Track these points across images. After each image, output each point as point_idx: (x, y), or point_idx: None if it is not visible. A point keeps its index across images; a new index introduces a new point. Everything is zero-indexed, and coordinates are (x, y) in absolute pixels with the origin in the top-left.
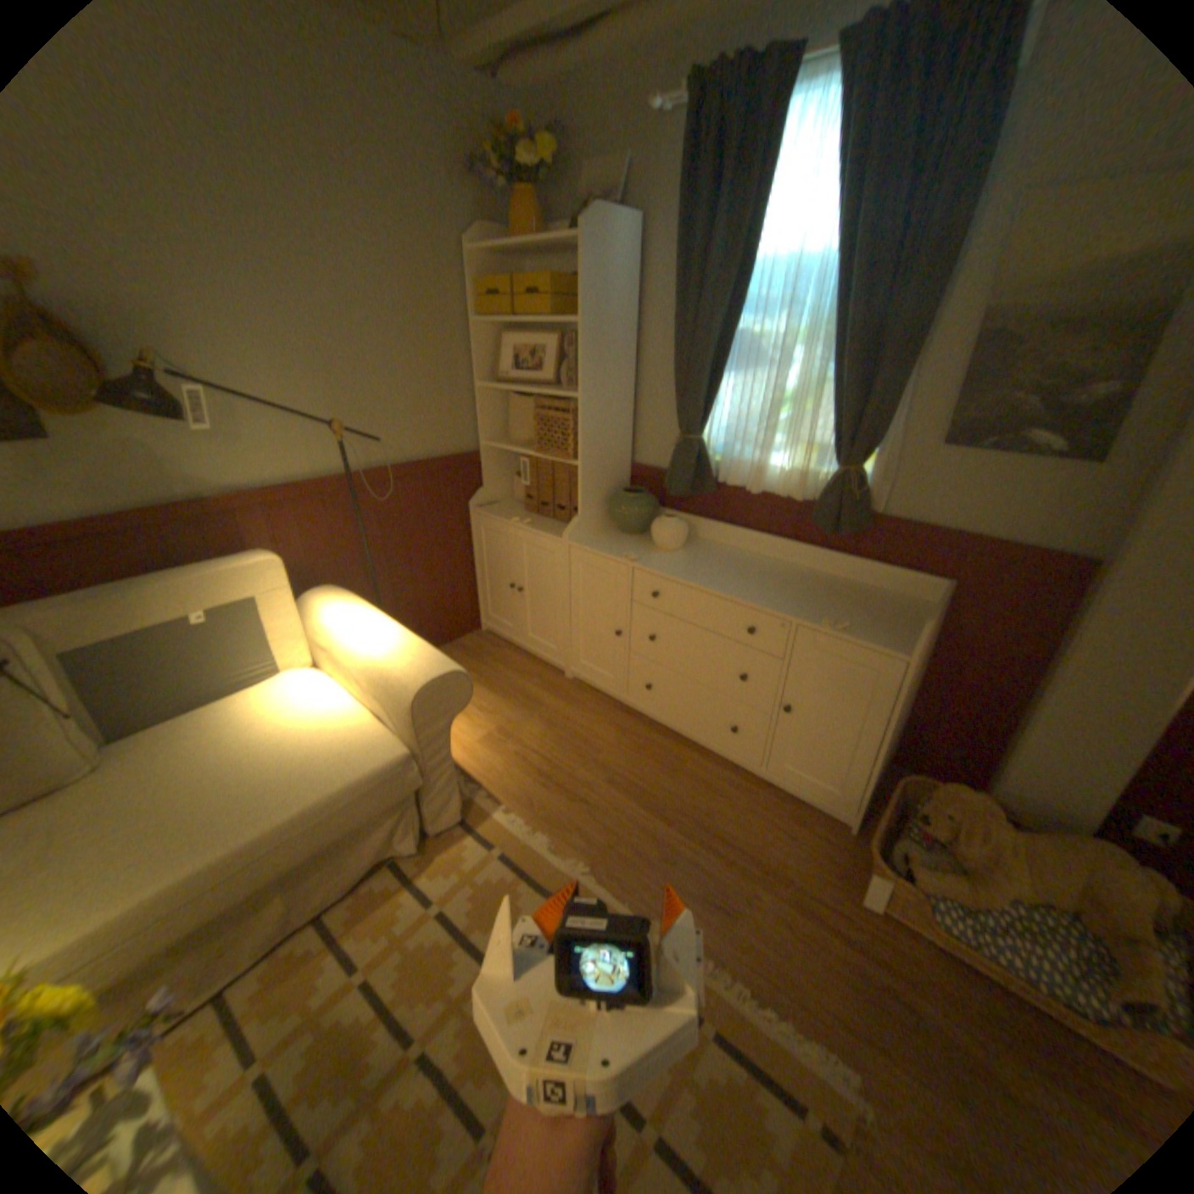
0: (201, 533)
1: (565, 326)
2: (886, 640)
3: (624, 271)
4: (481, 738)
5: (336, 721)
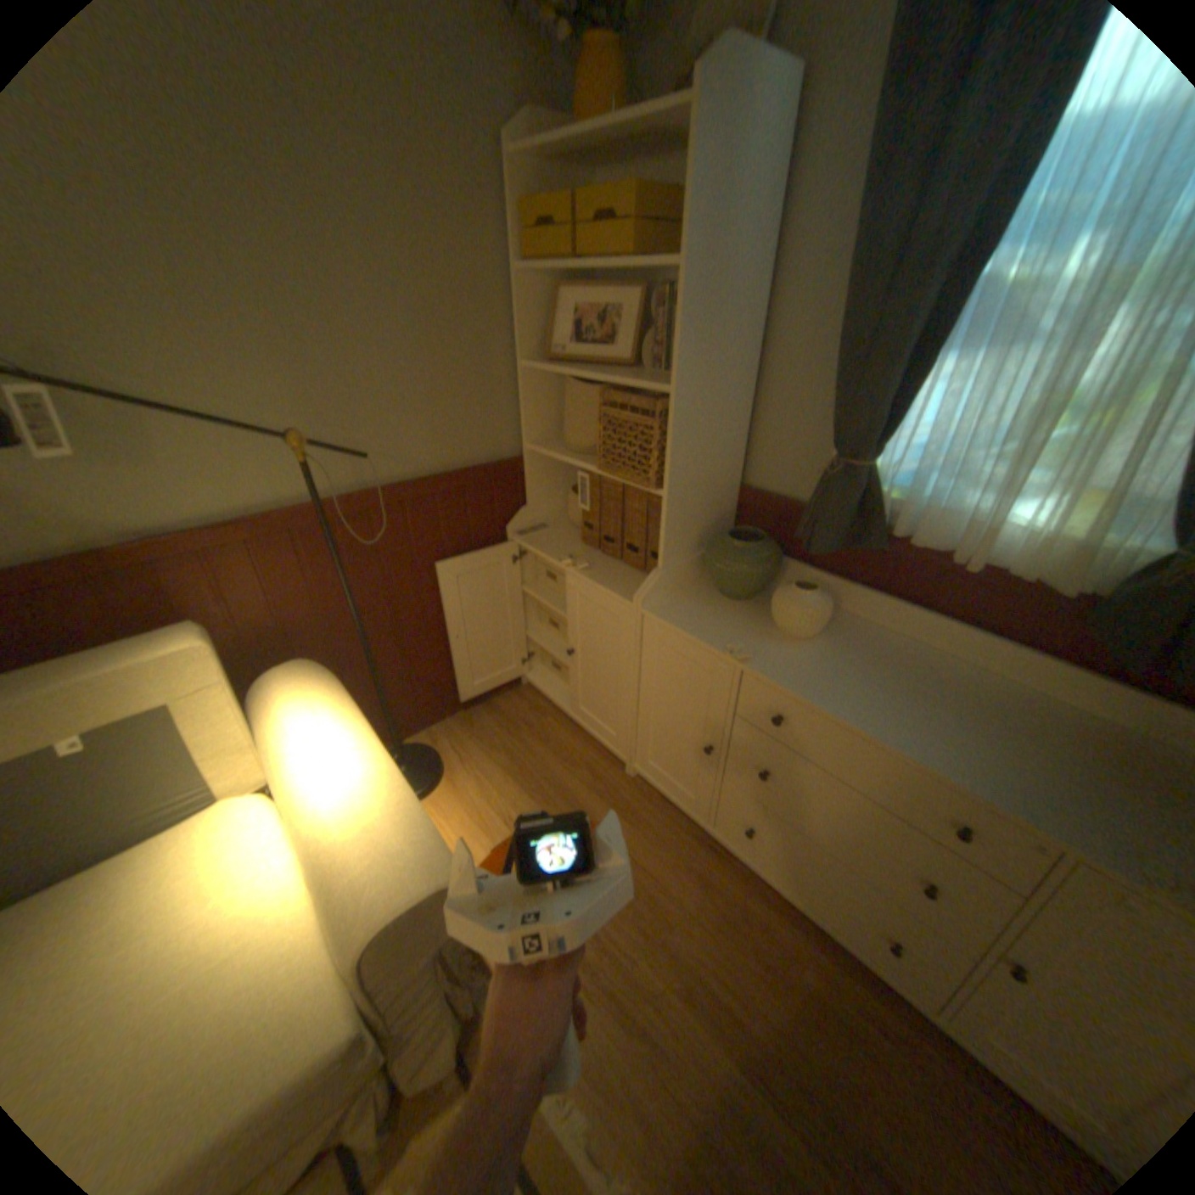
0: (101, 598)
1: (654, 272)
2: None
3: (766, 170)
4: None
5: (256, 939)
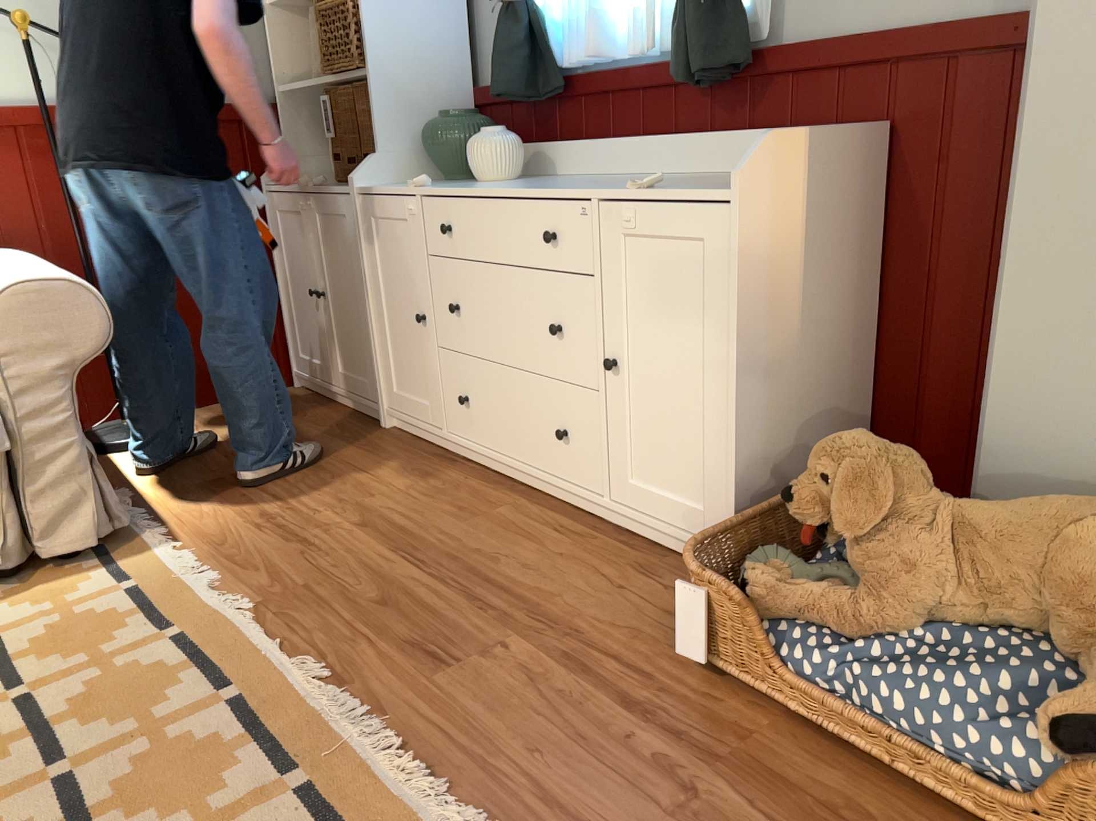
0: None
1: None
2: (709, 188)
3: None
4: (206, 482)
5: None
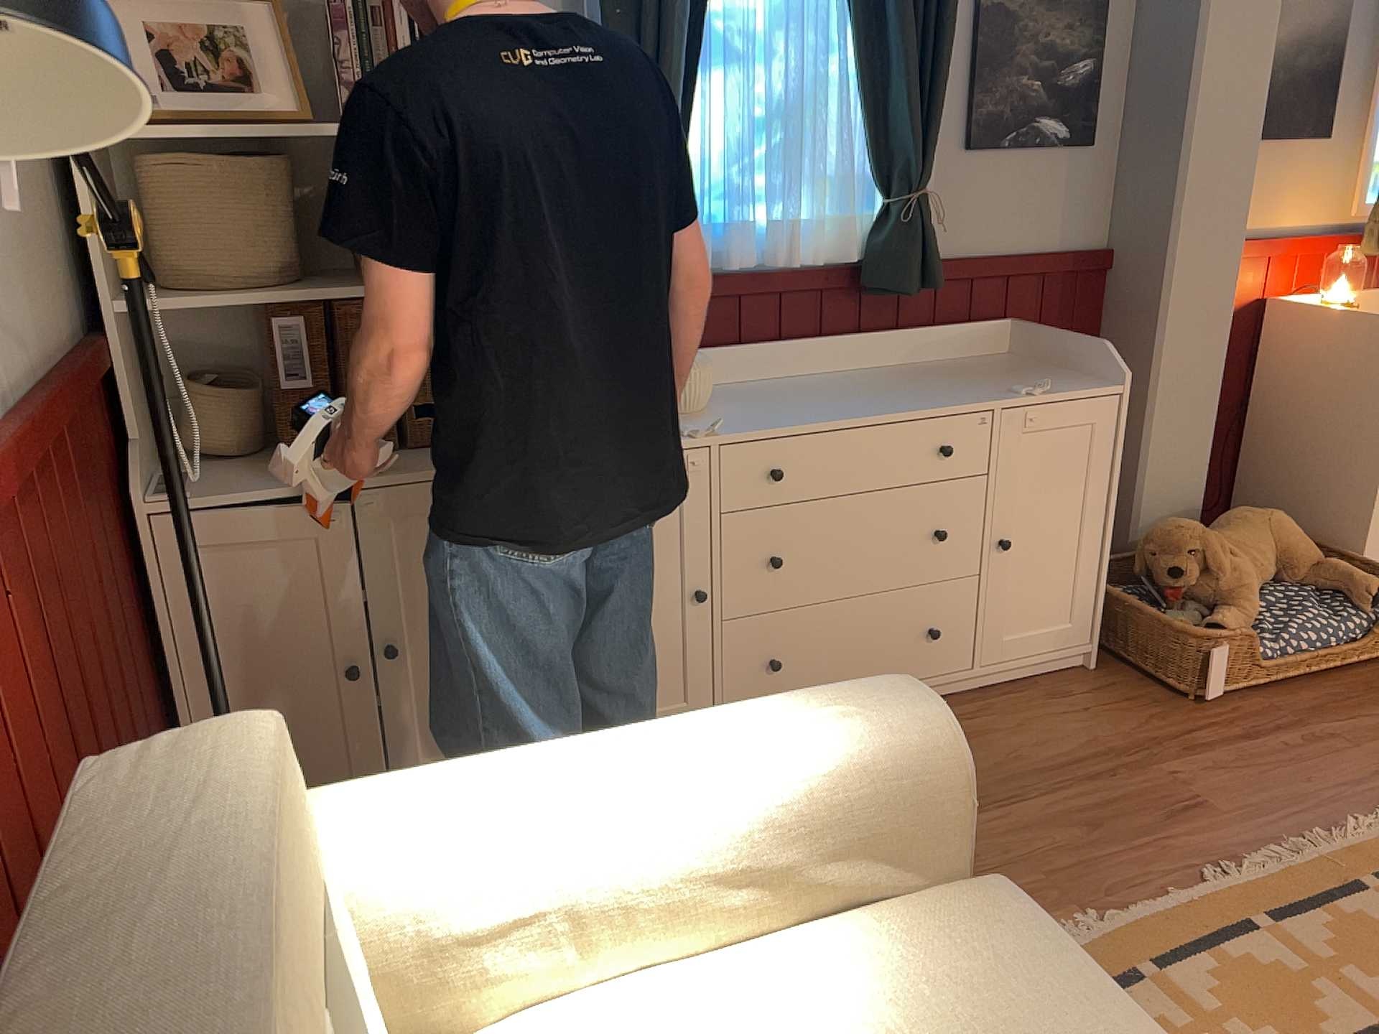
0: None
1: None
2: (1081, 384)
3: None
4: None
5: (831, 986)
